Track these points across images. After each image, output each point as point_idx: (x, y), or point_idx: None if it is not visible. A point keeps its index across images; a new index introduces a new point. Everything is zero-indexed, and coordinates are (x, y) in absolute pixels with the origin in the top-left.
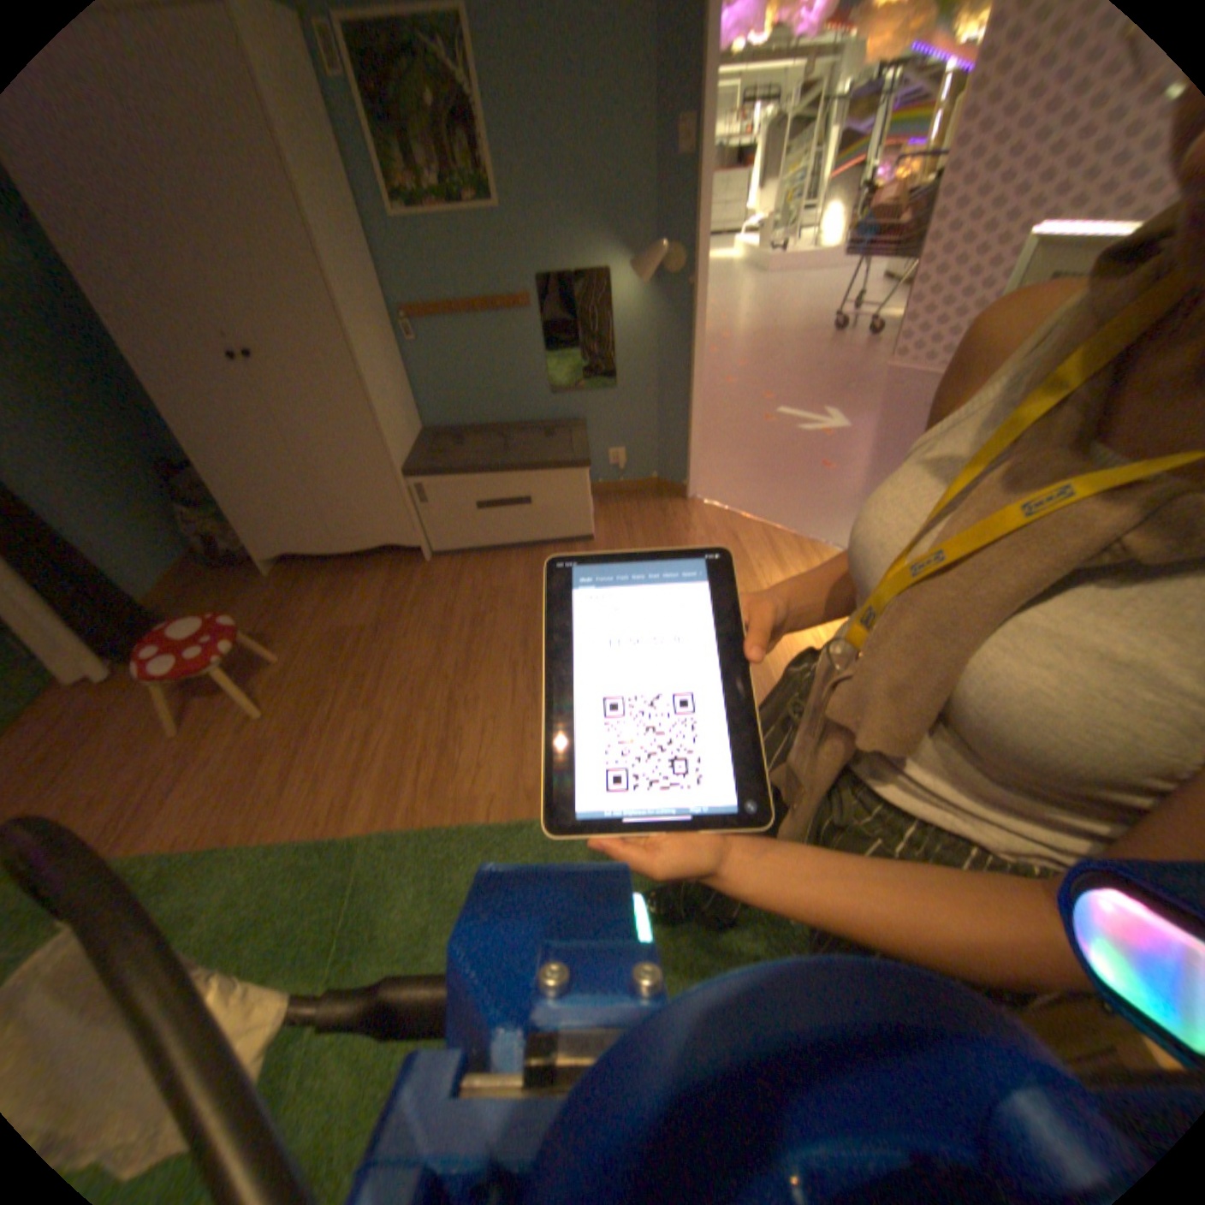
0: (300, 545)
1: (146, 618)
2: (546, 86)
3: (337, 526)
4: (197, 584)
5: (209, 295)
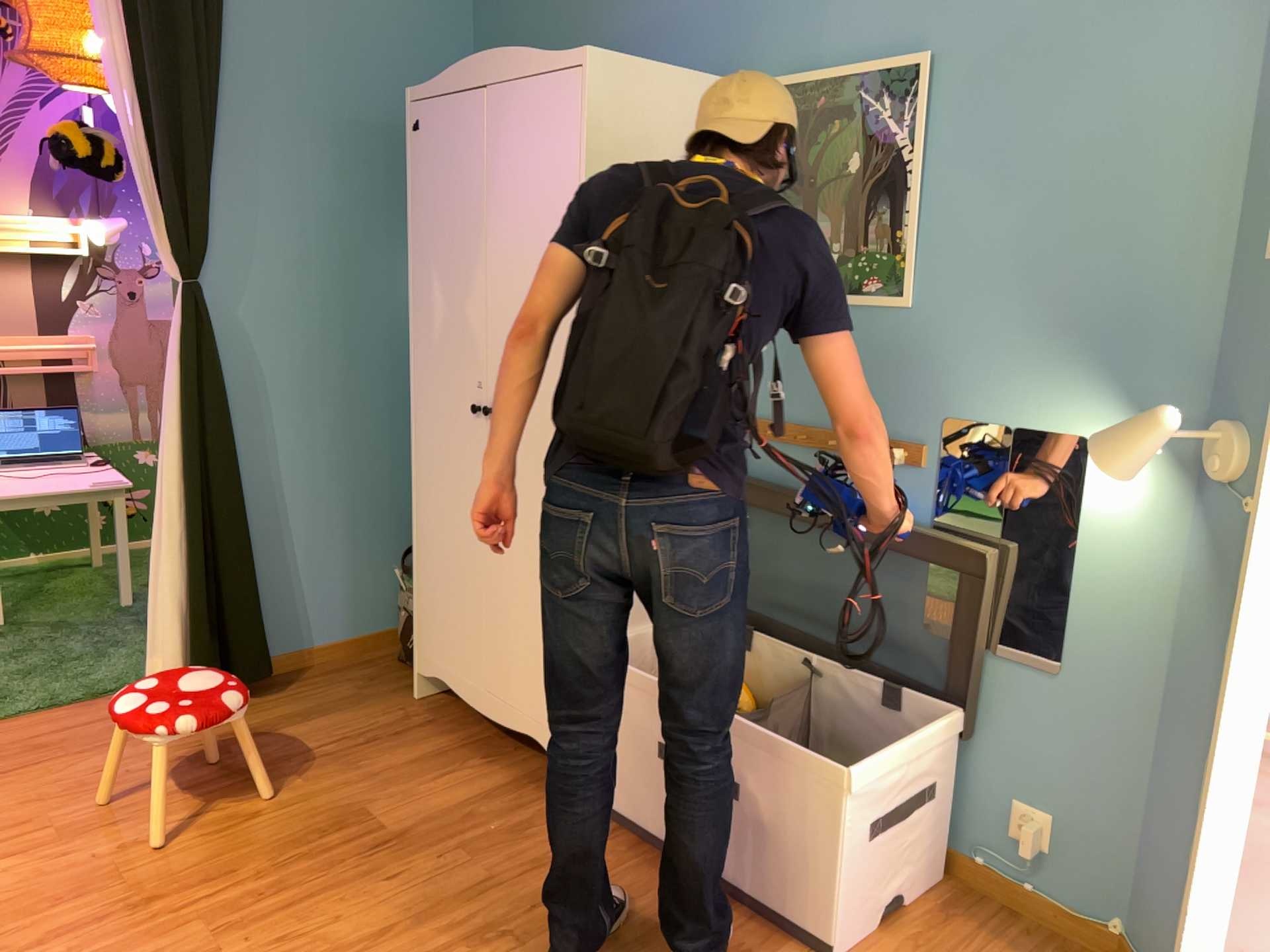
0: (455, 677)
1: (261, 667)
2: (1034, 149)
3: (504, 677)
4: (365, 668)
5: (484, 339)
